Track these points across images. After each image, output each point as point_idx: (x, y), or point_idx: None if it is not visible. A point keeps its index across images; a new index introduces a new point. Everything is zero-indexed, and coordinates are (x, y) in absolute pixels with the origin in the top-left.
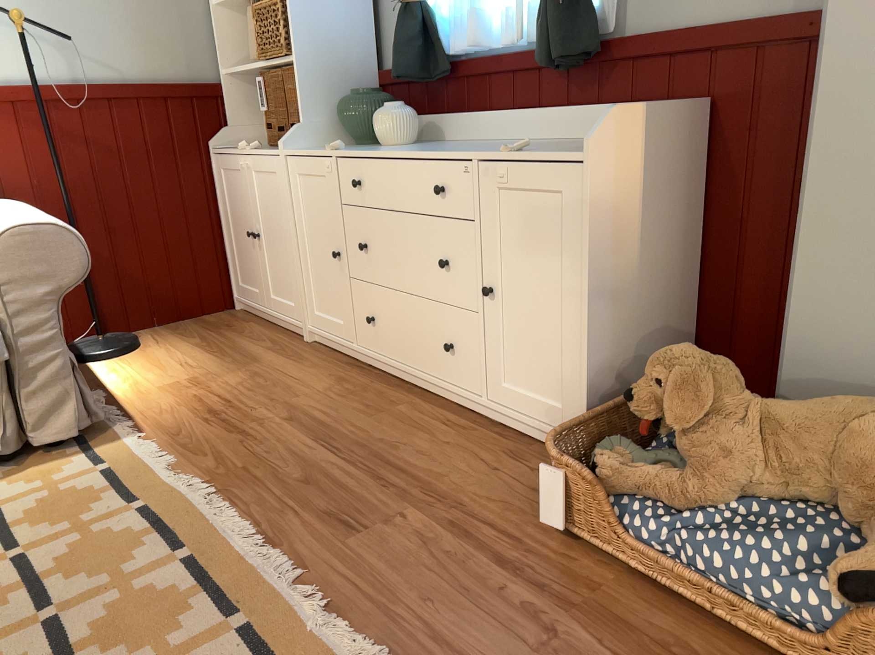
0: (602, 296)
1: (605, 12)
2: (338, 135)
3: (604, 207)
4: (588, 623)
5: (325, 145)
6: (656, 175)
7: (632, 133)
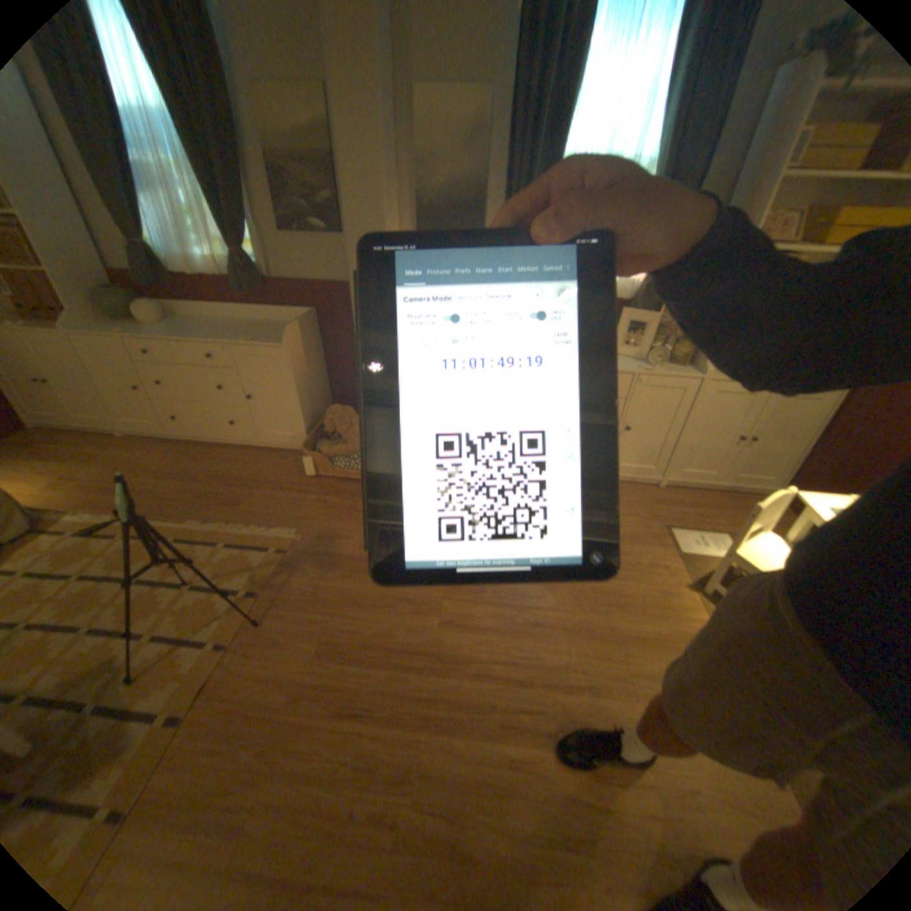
0: (301, 393)
1: (260, 266)
2: (94, 314)
3: (294, 362)
4: (334, 496)
5: (87, 322)
6: (306, 343)
7: (296, 332)
